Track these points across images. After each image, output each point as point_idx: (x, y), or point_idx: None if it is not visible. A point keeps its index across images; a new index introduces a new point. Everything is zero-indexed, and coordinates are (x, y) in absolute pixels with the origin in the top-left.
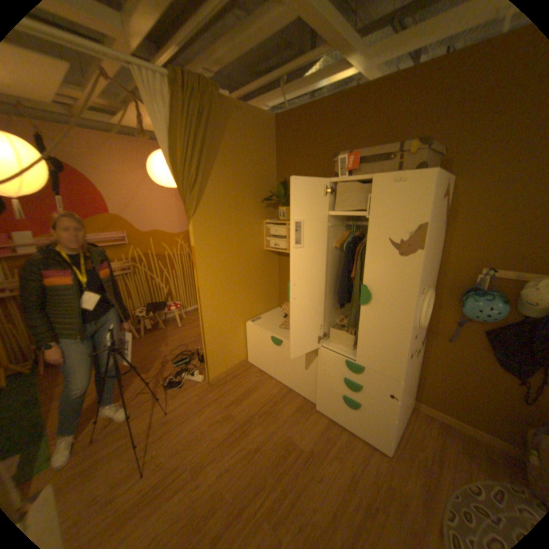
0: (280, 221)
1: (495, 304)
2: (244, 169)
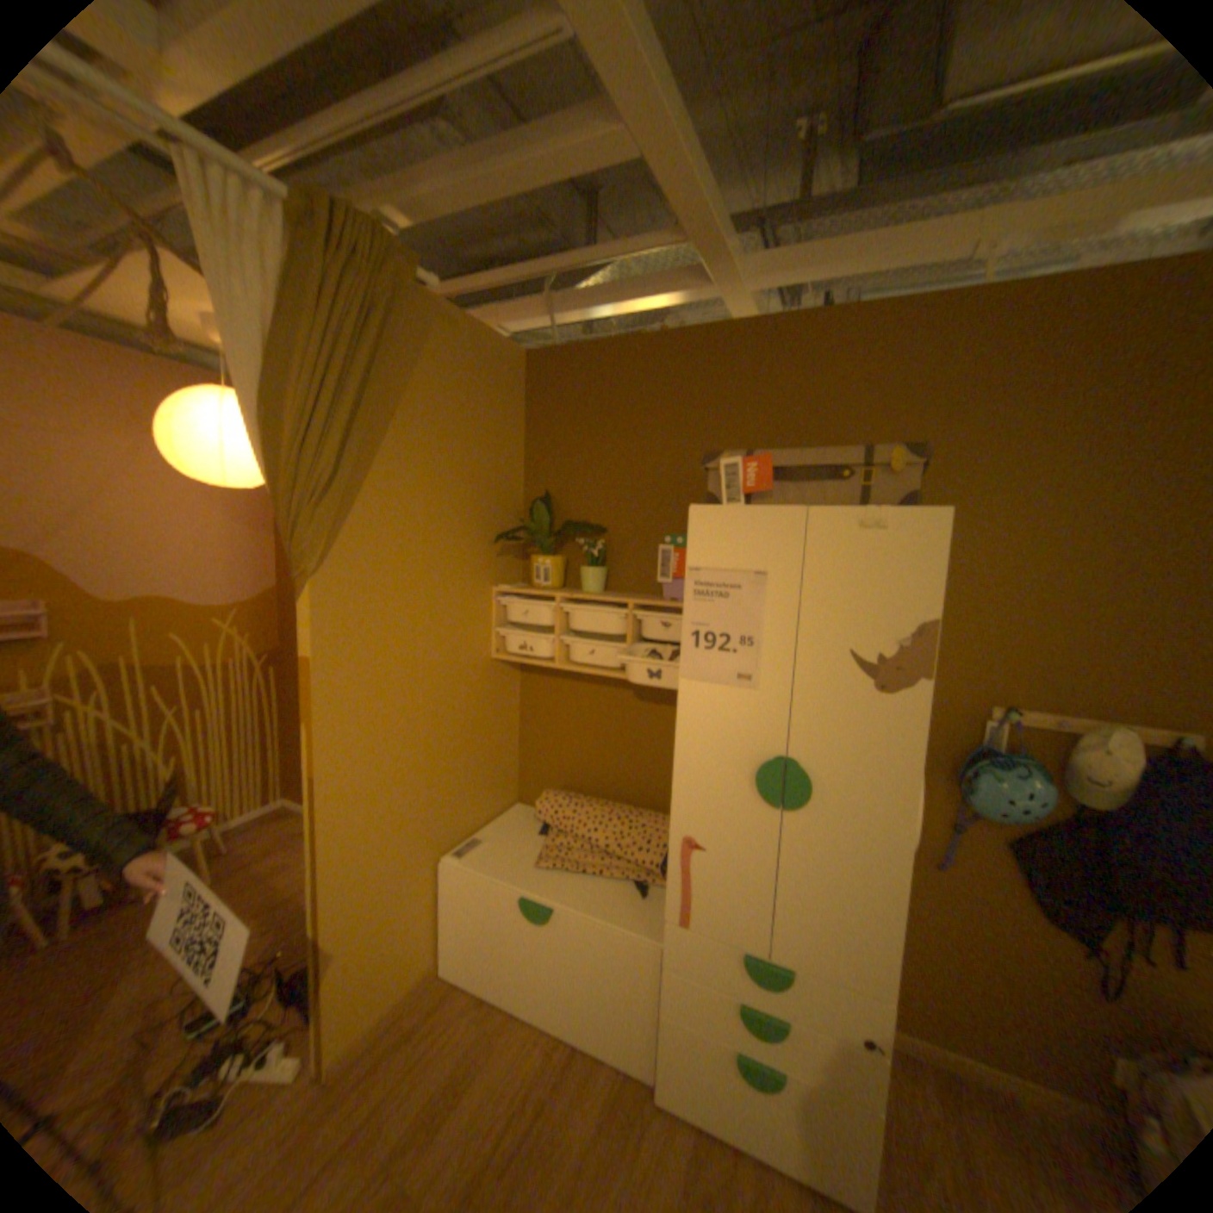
0: (541, 592)
1: (1035, 787)
2: (456, 462)
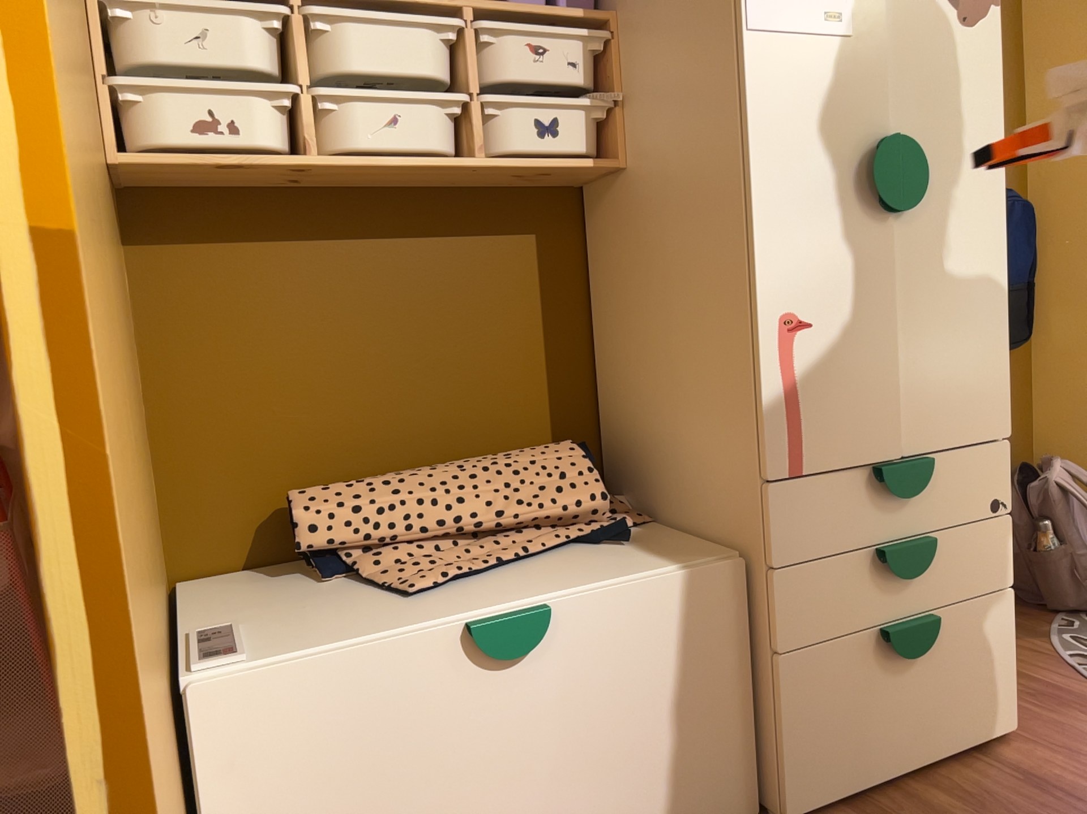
0: None
1: None
2: None
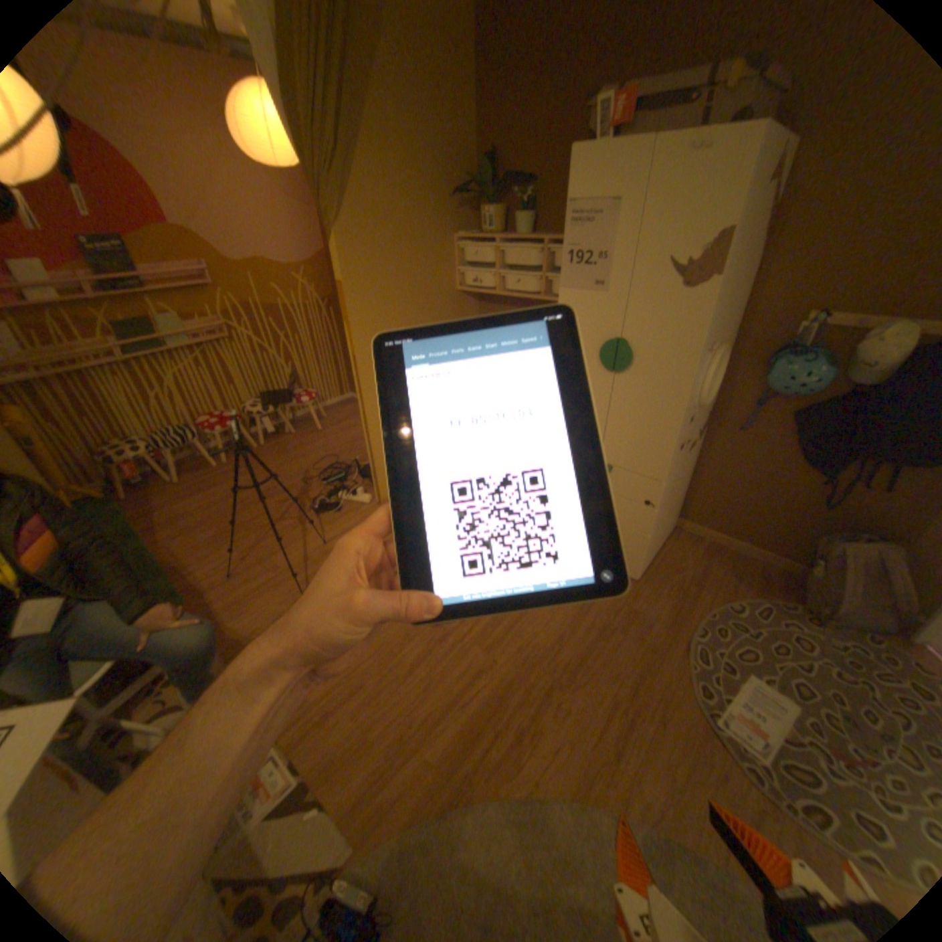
0: (485, 236)
1: (815, 367)
2: (418, 125)
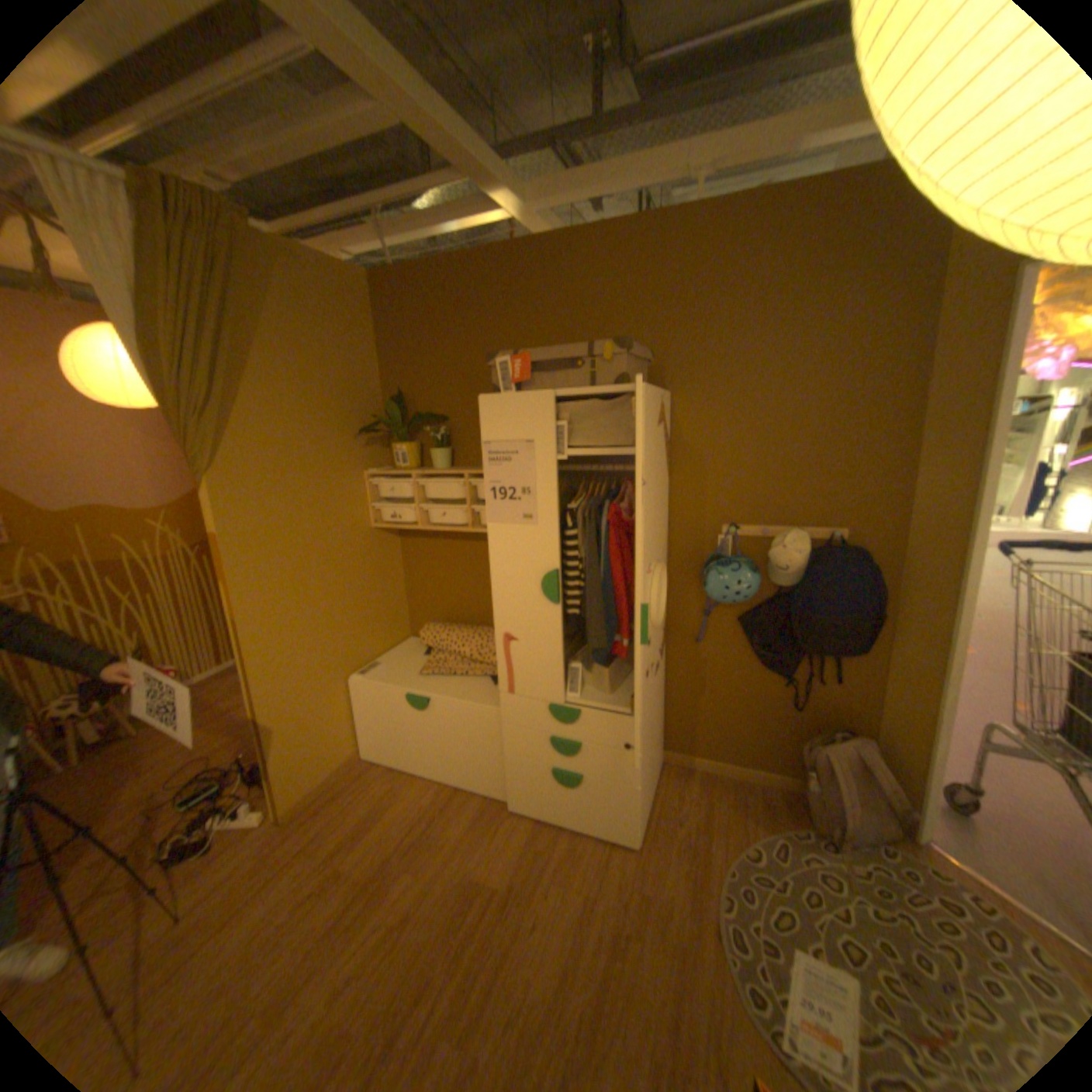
0: (401, 472)
1: (742, 576)
2: (315, 373)
